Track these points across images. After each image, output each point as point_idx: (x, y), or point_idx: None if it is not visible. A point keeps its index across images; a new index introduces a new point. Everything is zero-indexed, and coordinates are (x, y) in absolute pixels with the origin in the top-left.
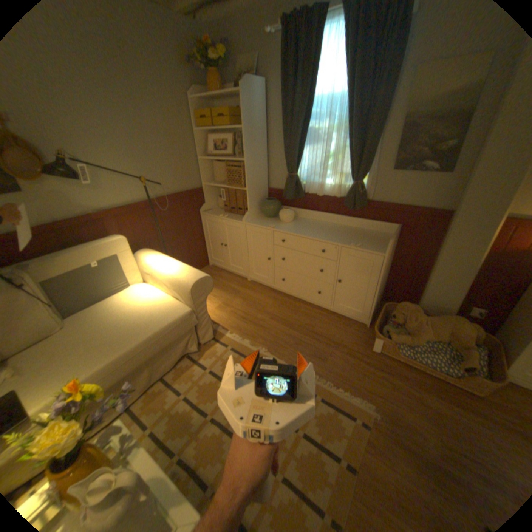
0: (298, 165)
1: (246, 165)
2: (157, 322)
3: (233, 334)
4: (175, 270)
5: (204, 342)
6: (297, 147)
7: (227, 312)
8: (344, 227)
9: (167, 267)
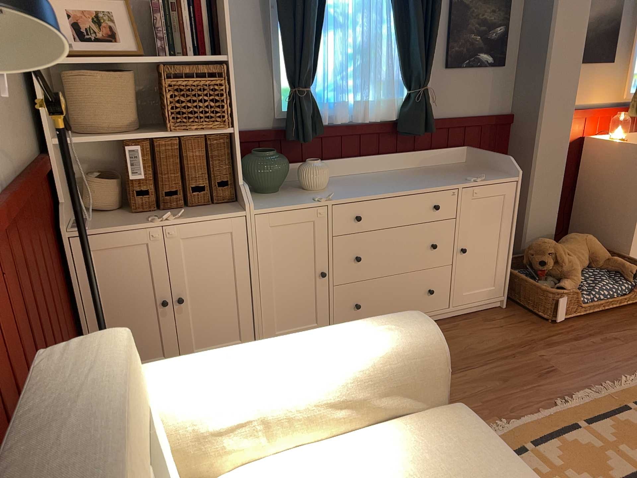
0: (314, 70)
1: (232, 71)
2: (499, 472)
3: None
4: (346, 347)
5: None
6: (316, 35)
7: None
8: (402, 172)
9: (309, 356)
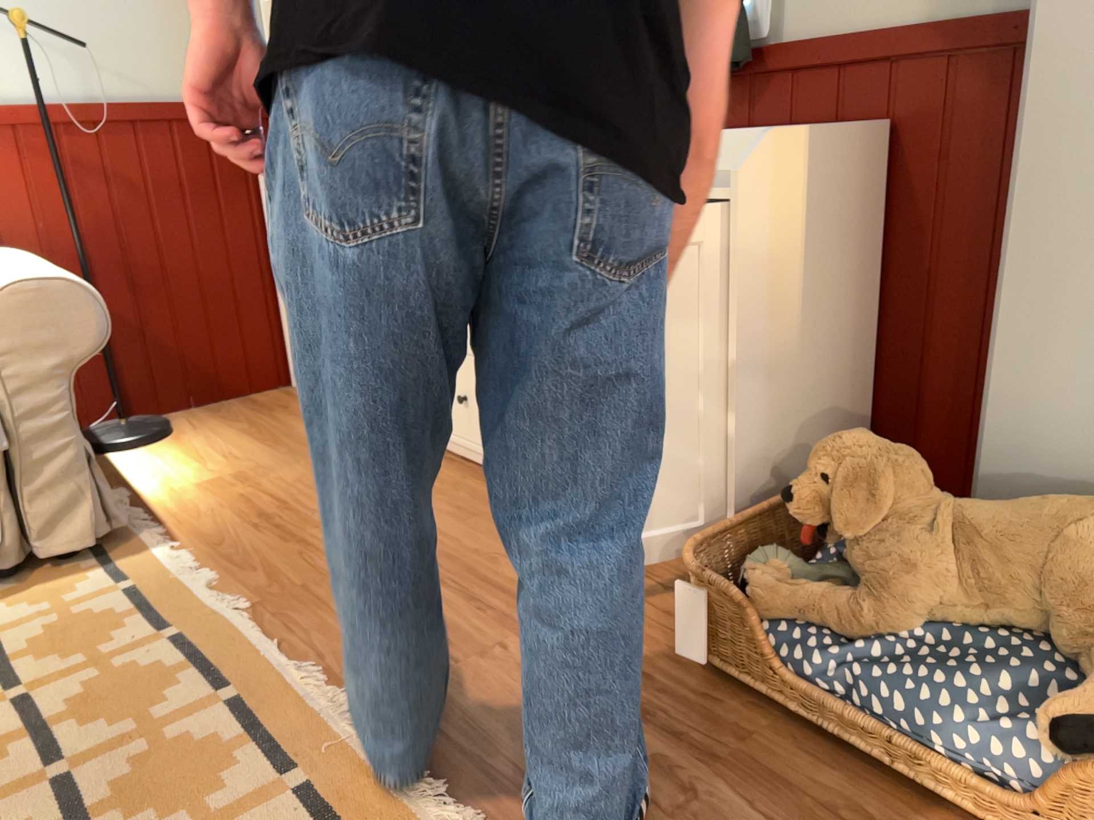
0: None
1: None
2: None
3: (179, 553)
4: None
5: (51, 555)
6: None
7: (224, 497)
8: None
9: None
